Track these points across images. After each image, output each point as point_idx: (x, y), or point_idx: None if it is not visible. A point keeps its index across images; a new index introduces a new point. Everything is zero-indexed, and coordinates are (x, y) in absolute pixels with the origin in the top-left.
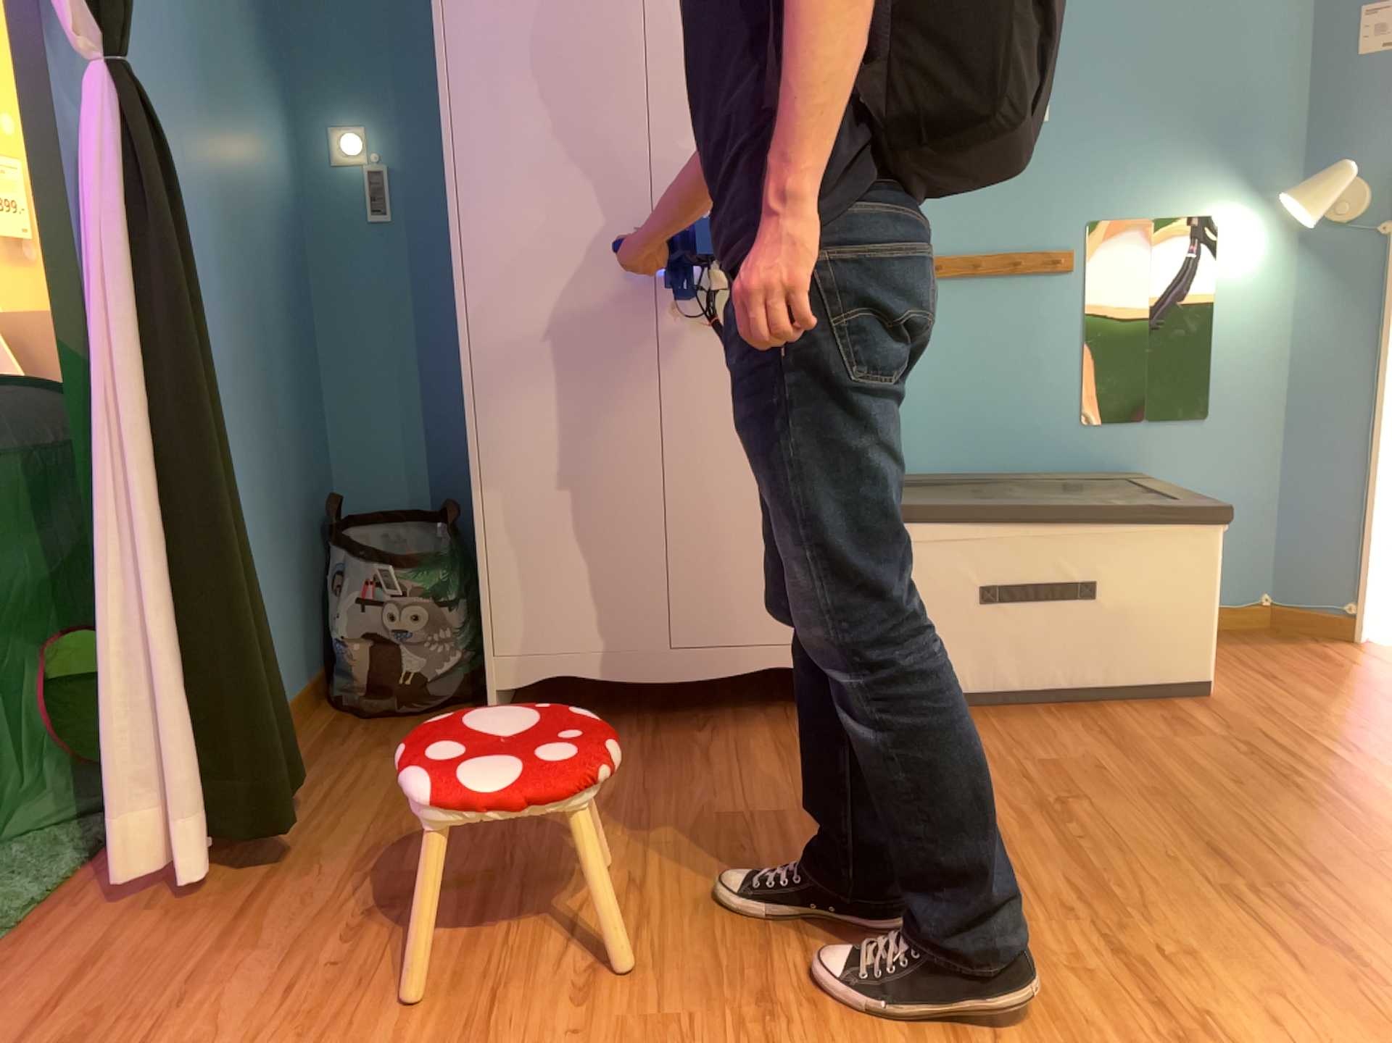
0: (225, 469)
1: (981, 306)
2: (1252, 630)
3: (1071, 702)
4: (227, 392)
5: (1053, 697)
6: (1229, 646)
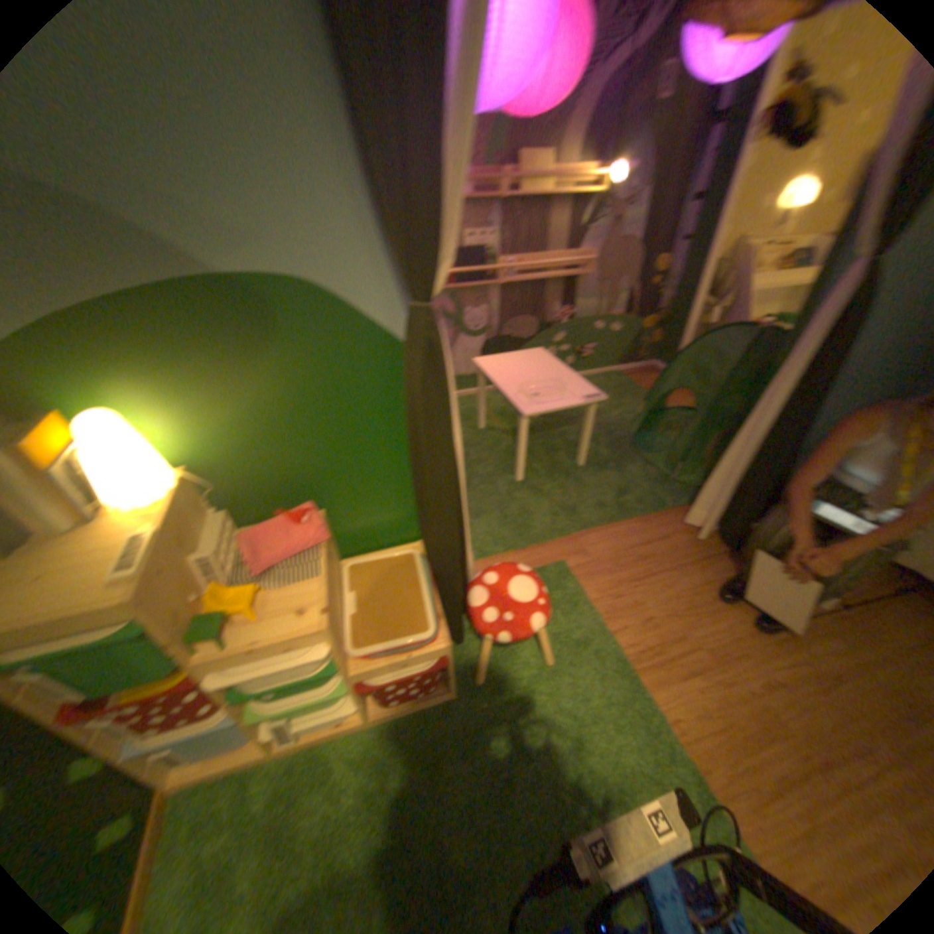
0: (809, 431)
1: None
2: None
3: None
4: (854, 378)
5: None
6: None
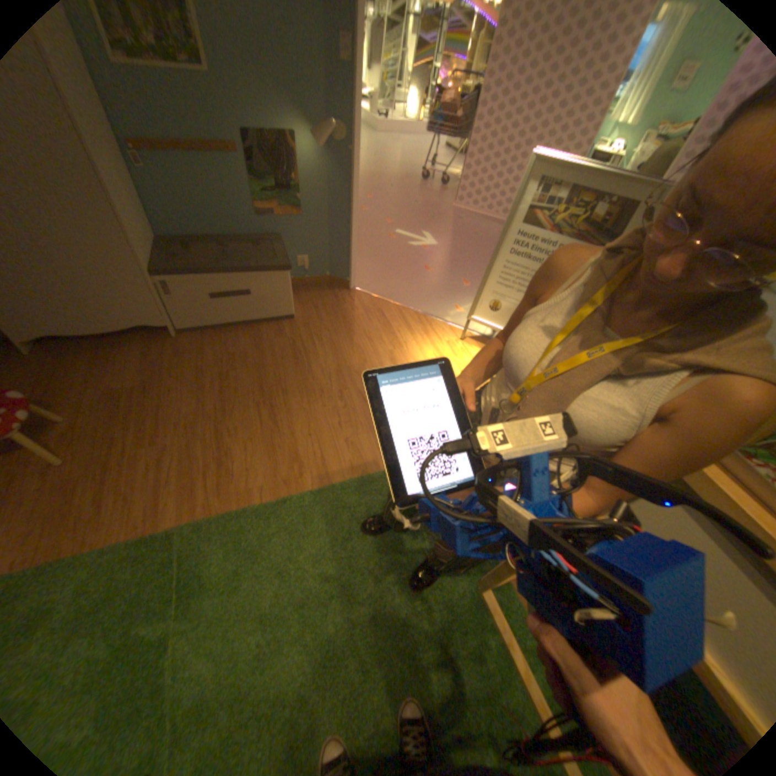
0: None
1: (201, 164)
2: (323, 283)
3: (251, 323)
4: None
5: (245, 322)
6: (312, 292)
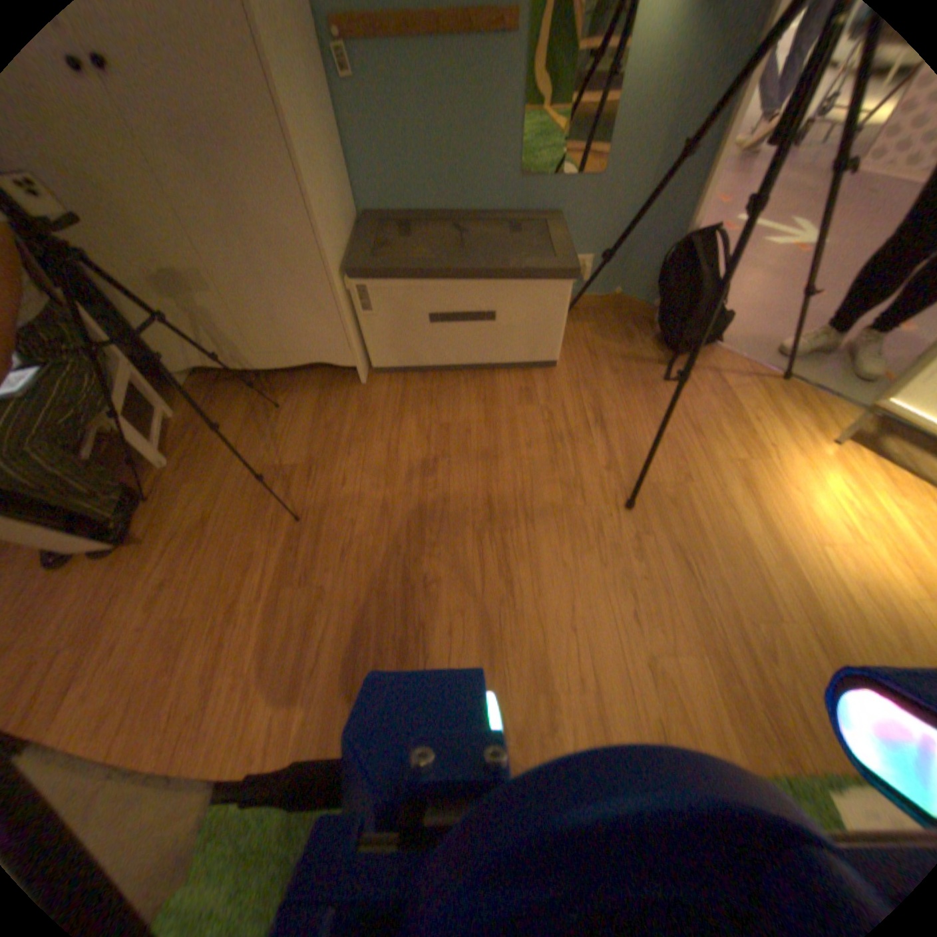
0: None
1: (446, 72)
2: (603, 311)
3: (479, 375)
4: None
5: (471, 372)
6: (585, 326)
